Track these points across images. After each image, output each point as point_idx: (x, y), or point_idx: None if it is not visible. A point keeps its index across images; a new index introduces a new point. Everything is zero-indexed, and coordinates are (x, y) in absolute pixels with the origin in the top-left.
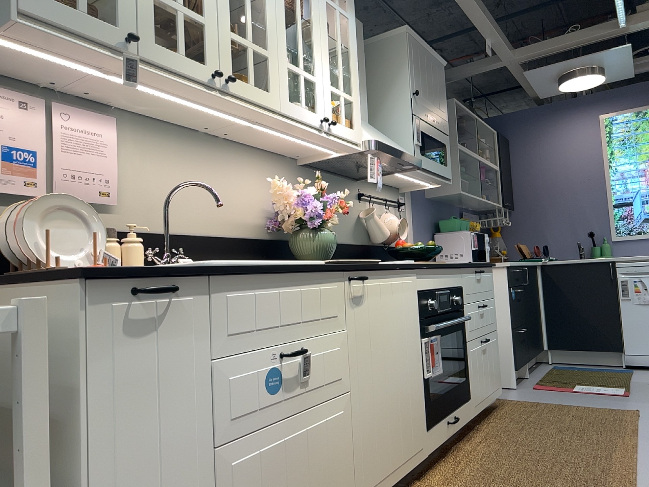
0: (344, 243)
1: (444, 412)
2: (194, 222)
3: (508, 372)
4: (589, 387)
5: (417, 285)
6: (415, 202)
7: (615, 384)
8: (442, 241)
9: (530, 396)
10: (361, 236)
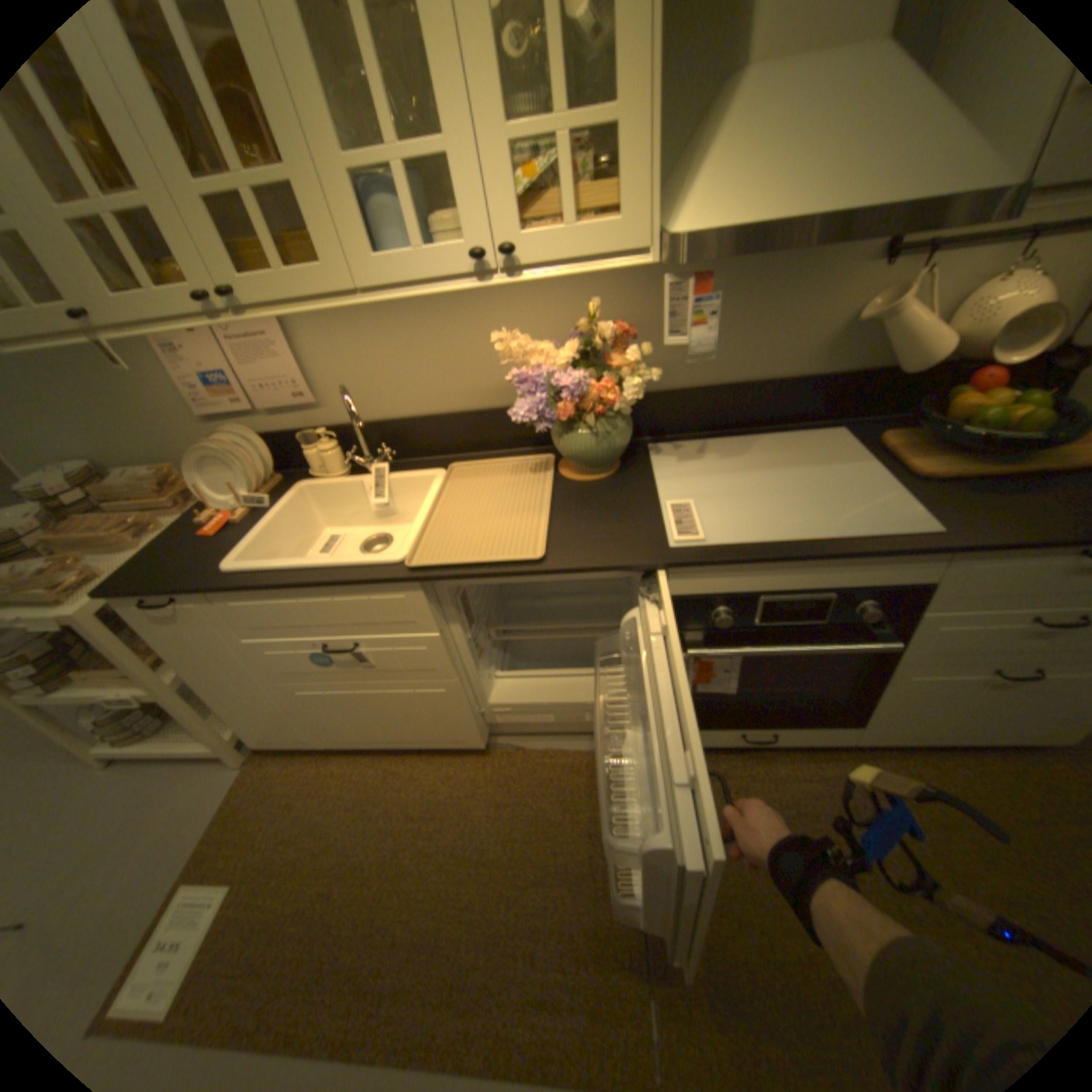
0: (777, 377)
1: (733, 726)
2: (420, 400)
3: None
4: None
5: (668, 588)
6: None
7: None
8: None
9: None
10: (858, 352)
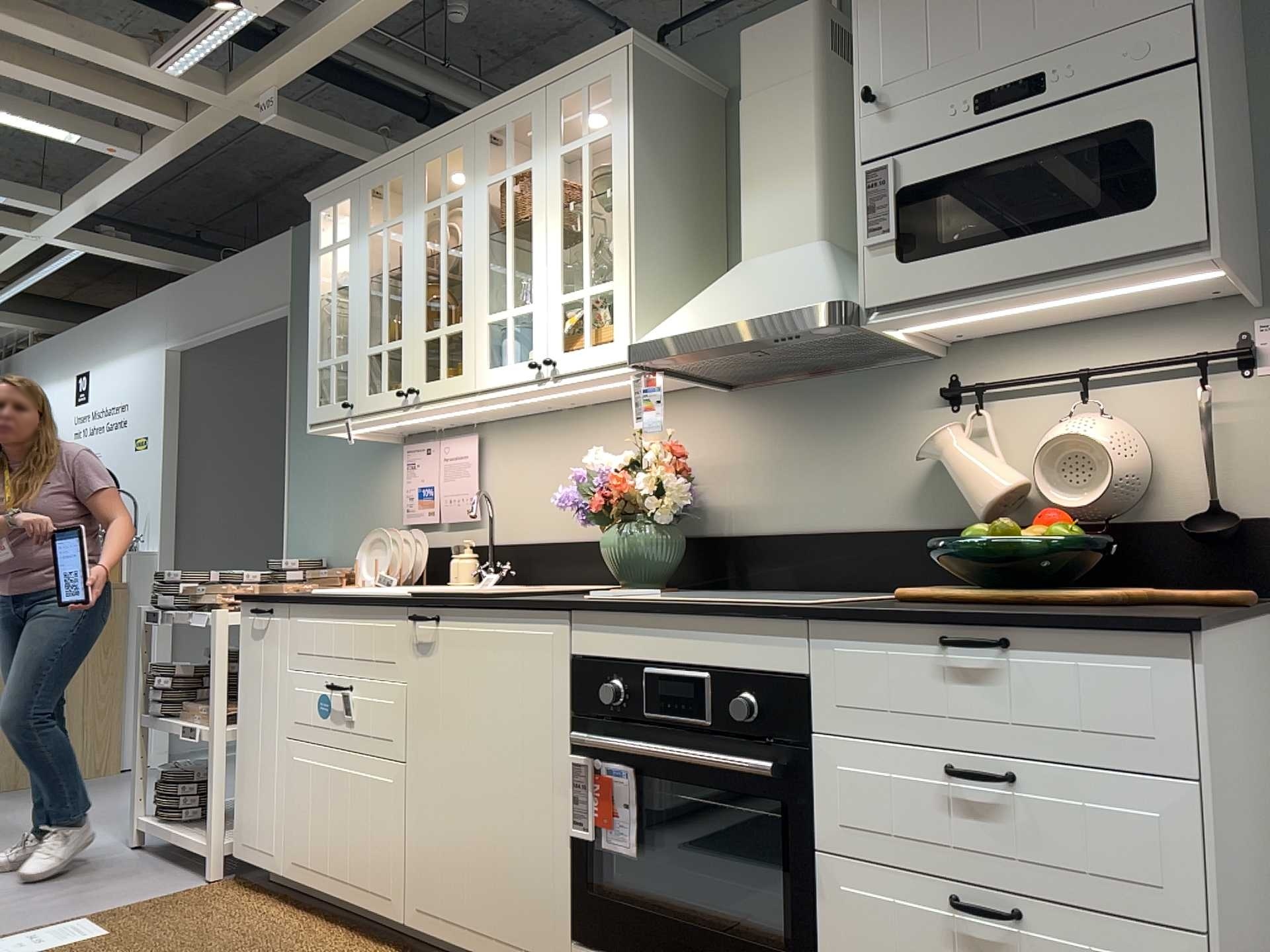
0: (863, 528)
1: None
2: (551, 526)
3: None
4: None
5: (571, 644)
6: None
7: None
8: None
9: None
10: (947, 504)
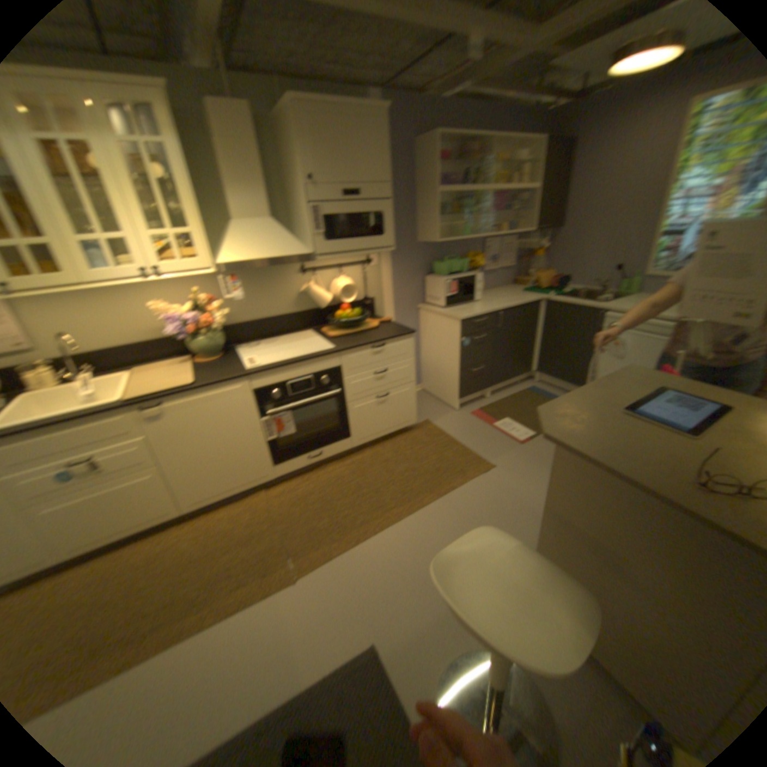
0: (278, 316)
1: (300, 454)
2: (102, 342)
3: (453, 399)
4: (509, 425)
5: (249, 387)
6: (392, 253)
7: (534, 427)
8: (428, 283)
9: (450, 424)
10: (304, 305)
